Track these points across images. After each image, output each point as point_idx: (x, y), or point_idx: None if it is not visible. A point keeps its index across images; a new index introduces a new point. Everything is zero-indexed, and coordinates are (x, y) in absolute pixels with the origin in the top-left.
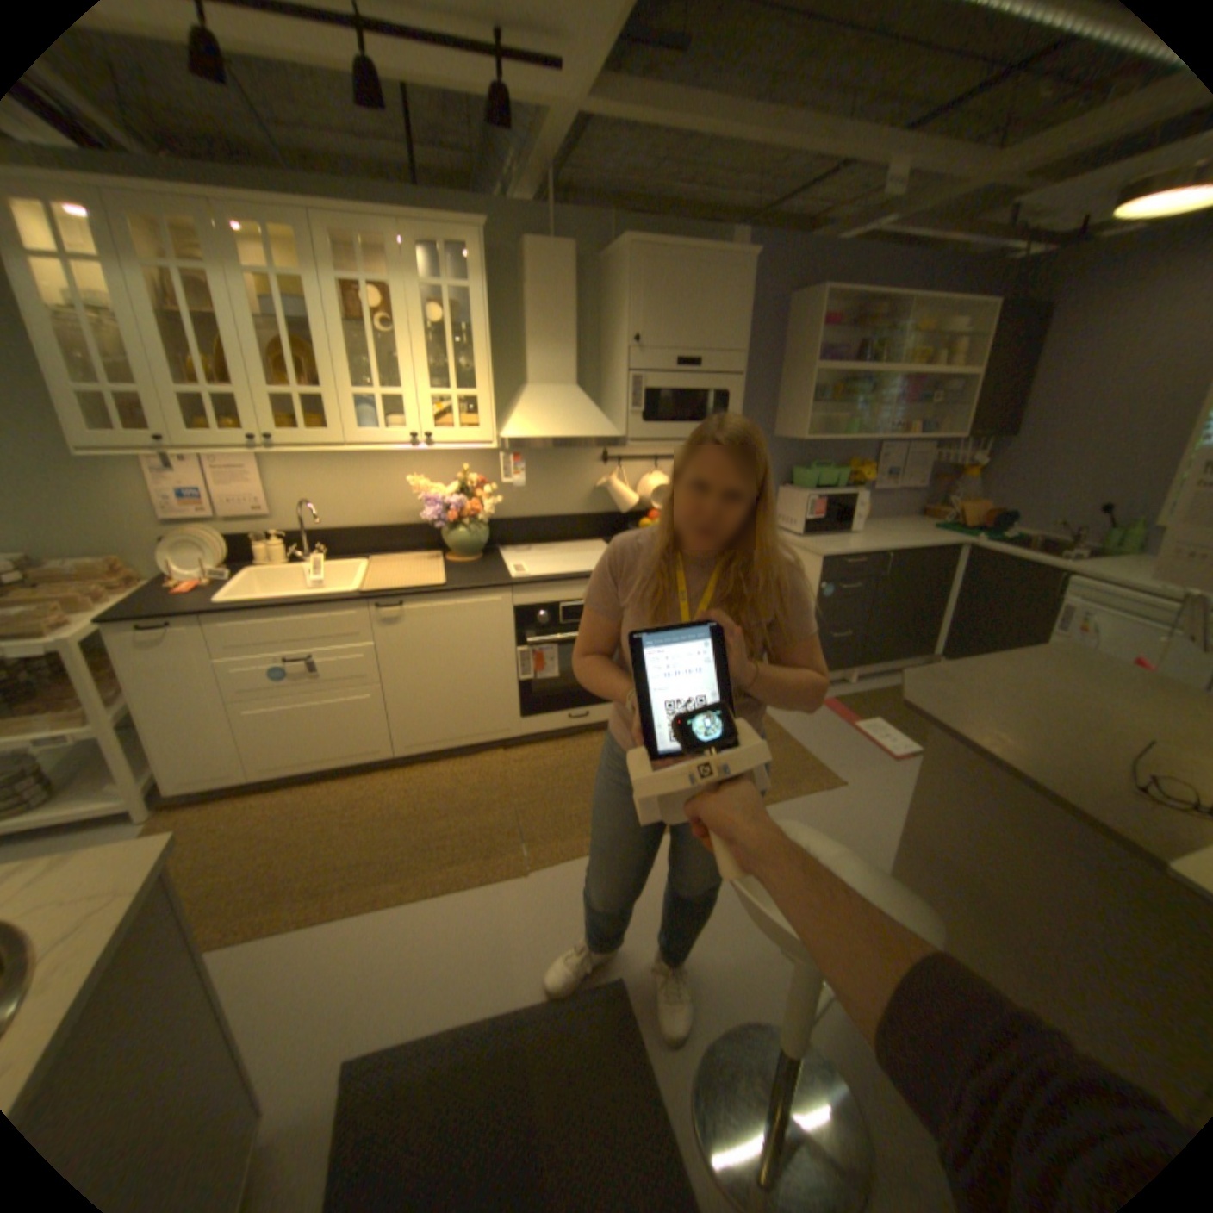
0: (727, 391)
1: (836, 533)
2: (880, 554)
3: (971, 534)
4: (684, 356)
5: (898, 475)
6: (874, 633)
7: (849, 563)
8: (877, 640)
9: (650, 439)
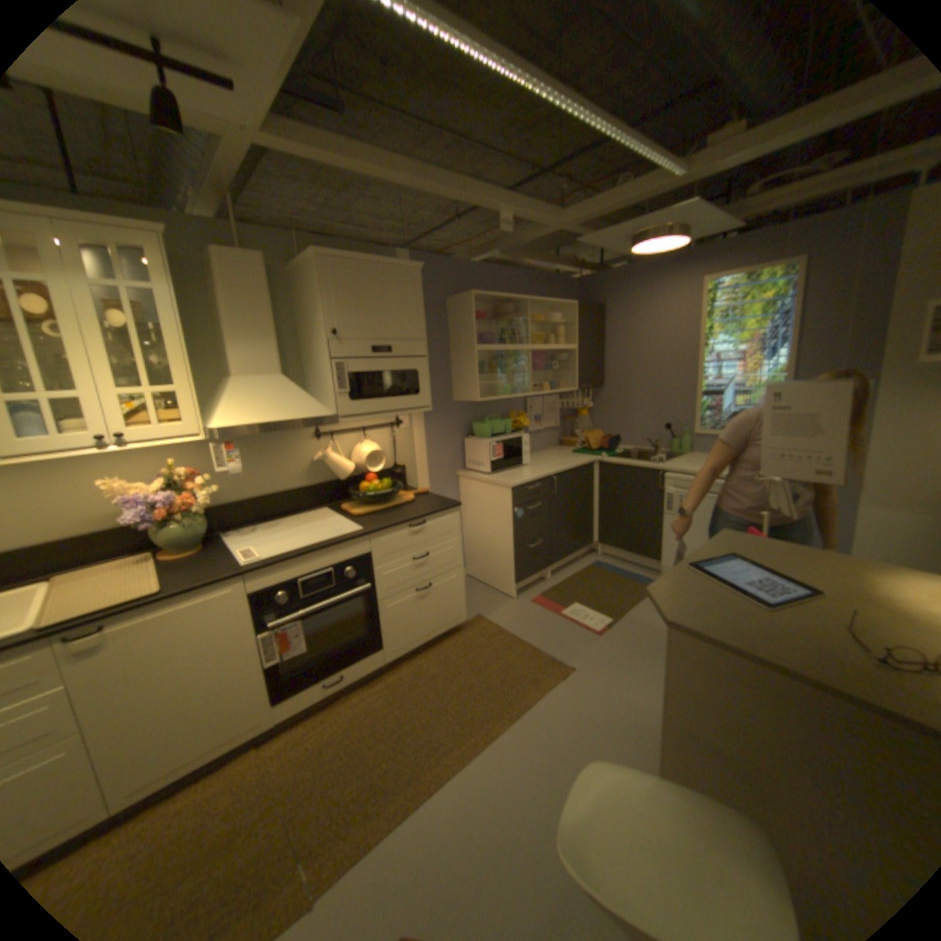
0: (417, 370)
1: (512, 467)
2: (547, 478)
3: (595, 454)
4: (377, 344)
5: (541, 420)
6: (555, 538)
7: (529, 489)
8: (557, 542)
9: (360, 414)
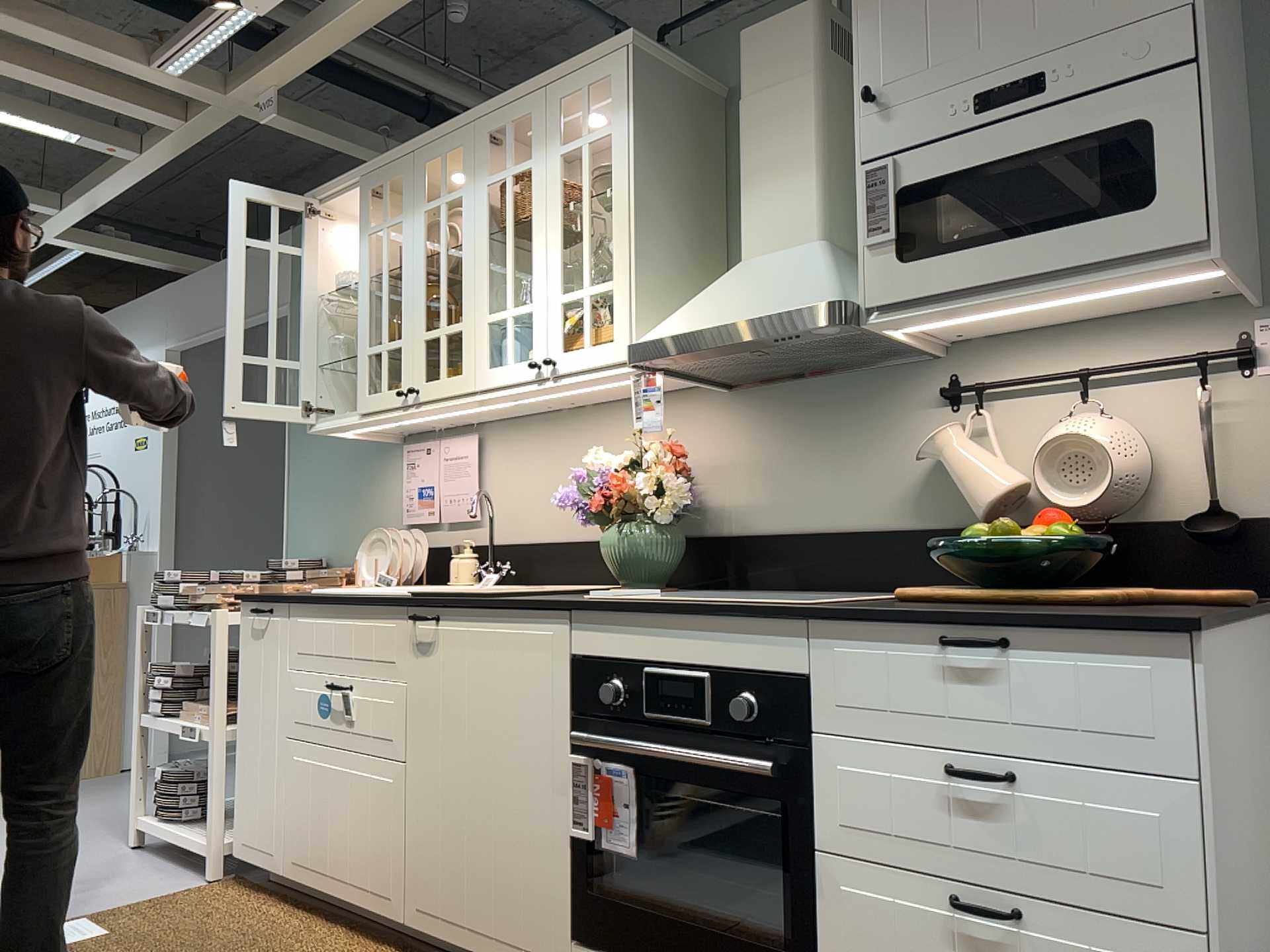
0: (1139, 122)
1: None
2: None
3: None
4: (988, 86)
5: None
6: None
7: None
8: None
9: (930, 298)
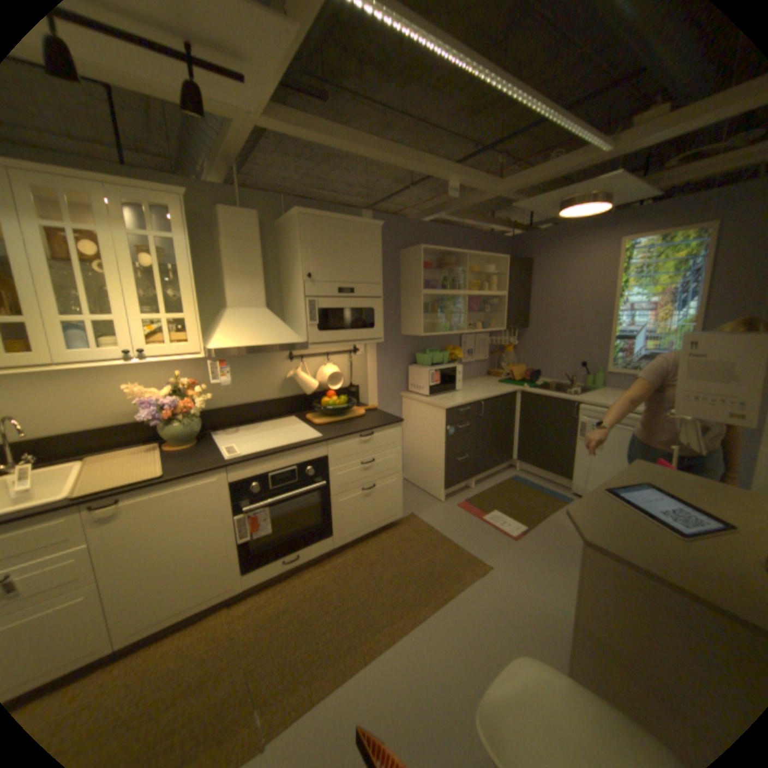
0: (373, 308)
1: (446, 392)
2: (476, 403)
3: (518, 385)
4: (342, 286)
5: (473, 353)
6: (480, 453)
7: (460, 411)
8: (482, 457)
9: (325, 342)
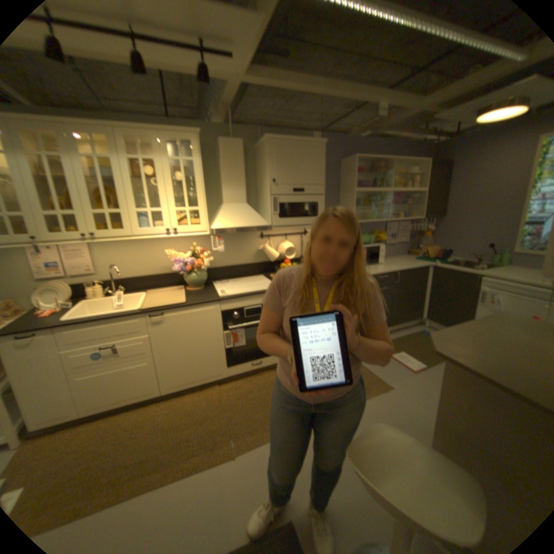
0: (316, 202)
1: (371, 264)
2: (393, 272)
3: (432, 261)
4: (295, 186)
5: (395, 236)
6: (394, 310)
7: (380, 277)
8: (396, 313)
9: (283, 225)
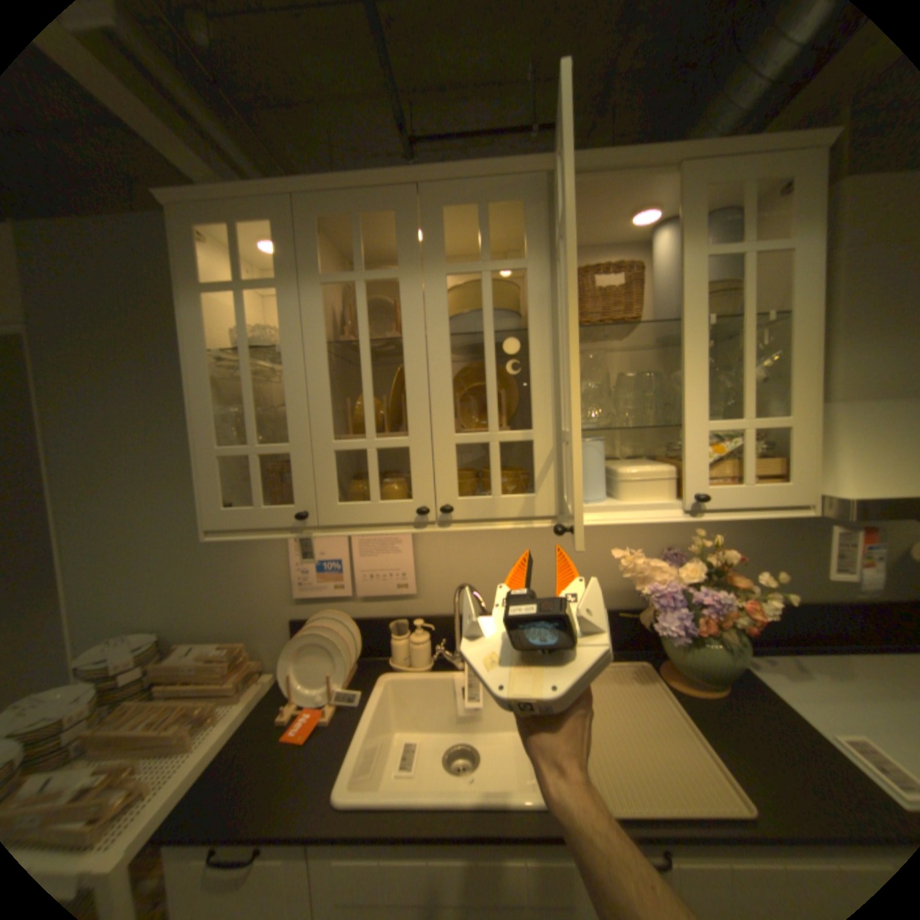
0: None
1: None
2: None
3: None
4: None
5: None
6: None
7: None
8: None
9: None
